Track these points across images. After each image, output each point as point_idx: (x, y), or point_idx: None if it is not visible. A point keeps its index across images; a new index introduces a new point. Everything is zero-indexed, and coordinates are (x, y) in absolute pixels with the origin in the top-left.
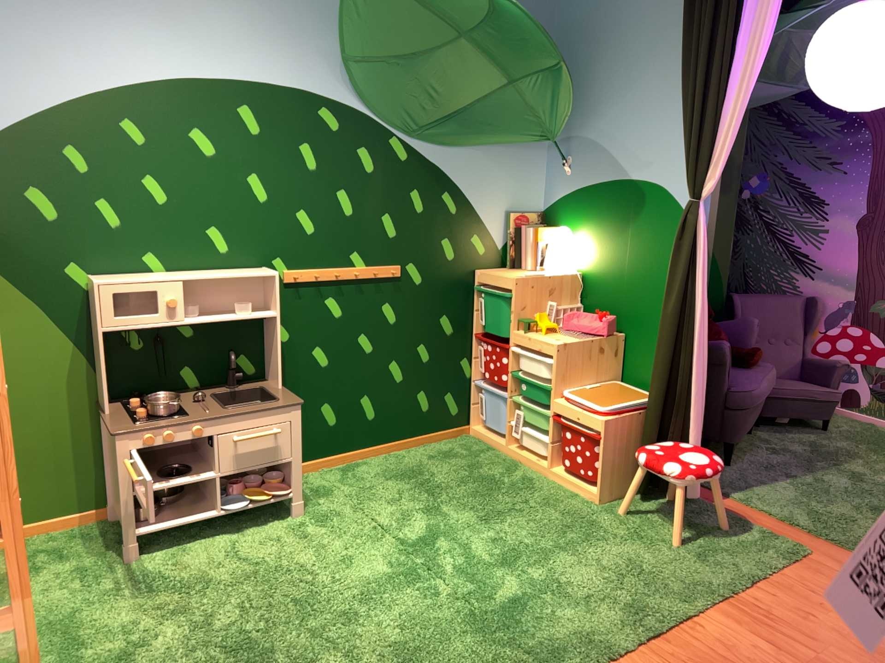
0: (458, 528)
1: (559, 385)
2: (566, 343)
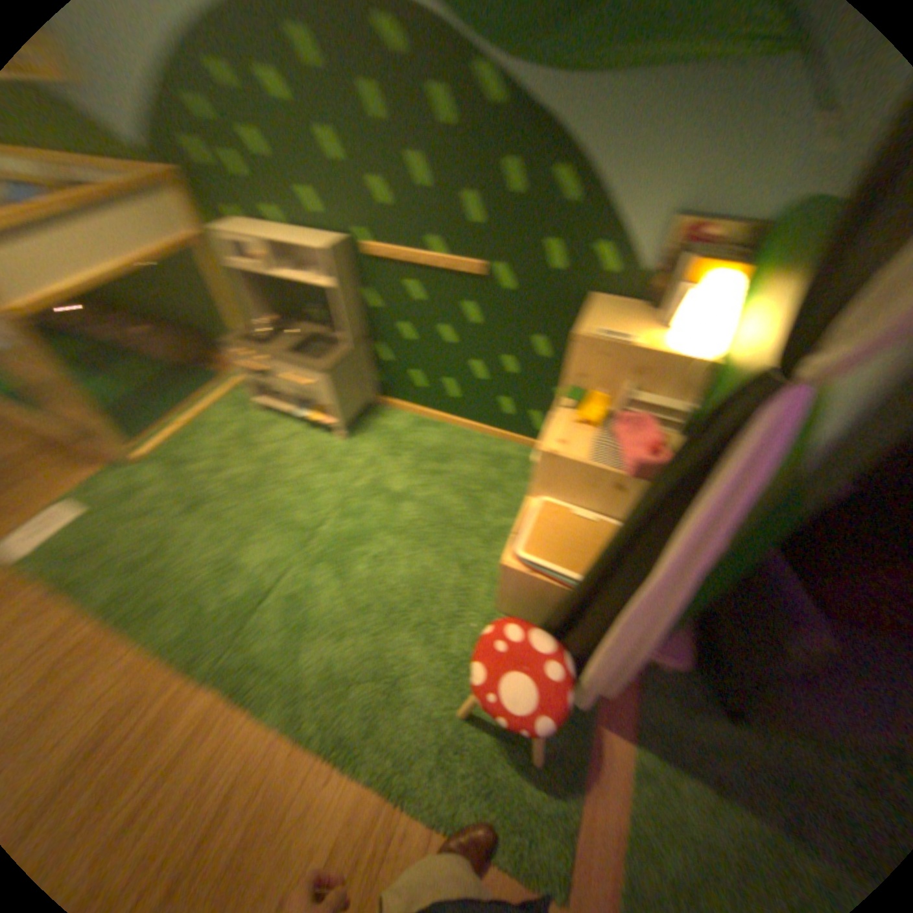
0: (377, 528)
1: (533, 488)
2: (552, 455)
